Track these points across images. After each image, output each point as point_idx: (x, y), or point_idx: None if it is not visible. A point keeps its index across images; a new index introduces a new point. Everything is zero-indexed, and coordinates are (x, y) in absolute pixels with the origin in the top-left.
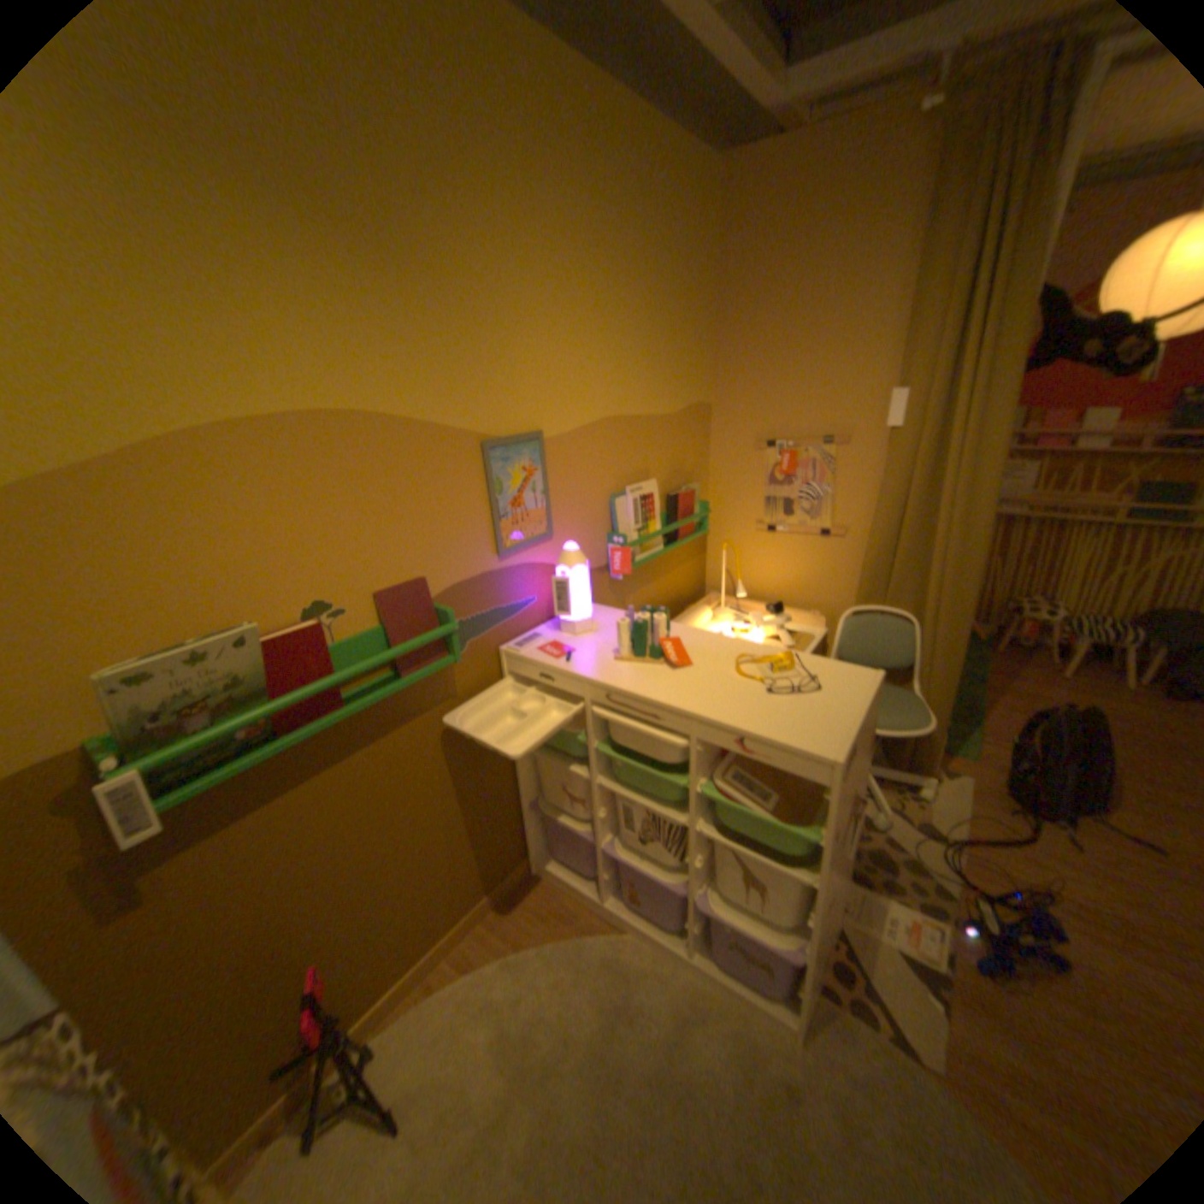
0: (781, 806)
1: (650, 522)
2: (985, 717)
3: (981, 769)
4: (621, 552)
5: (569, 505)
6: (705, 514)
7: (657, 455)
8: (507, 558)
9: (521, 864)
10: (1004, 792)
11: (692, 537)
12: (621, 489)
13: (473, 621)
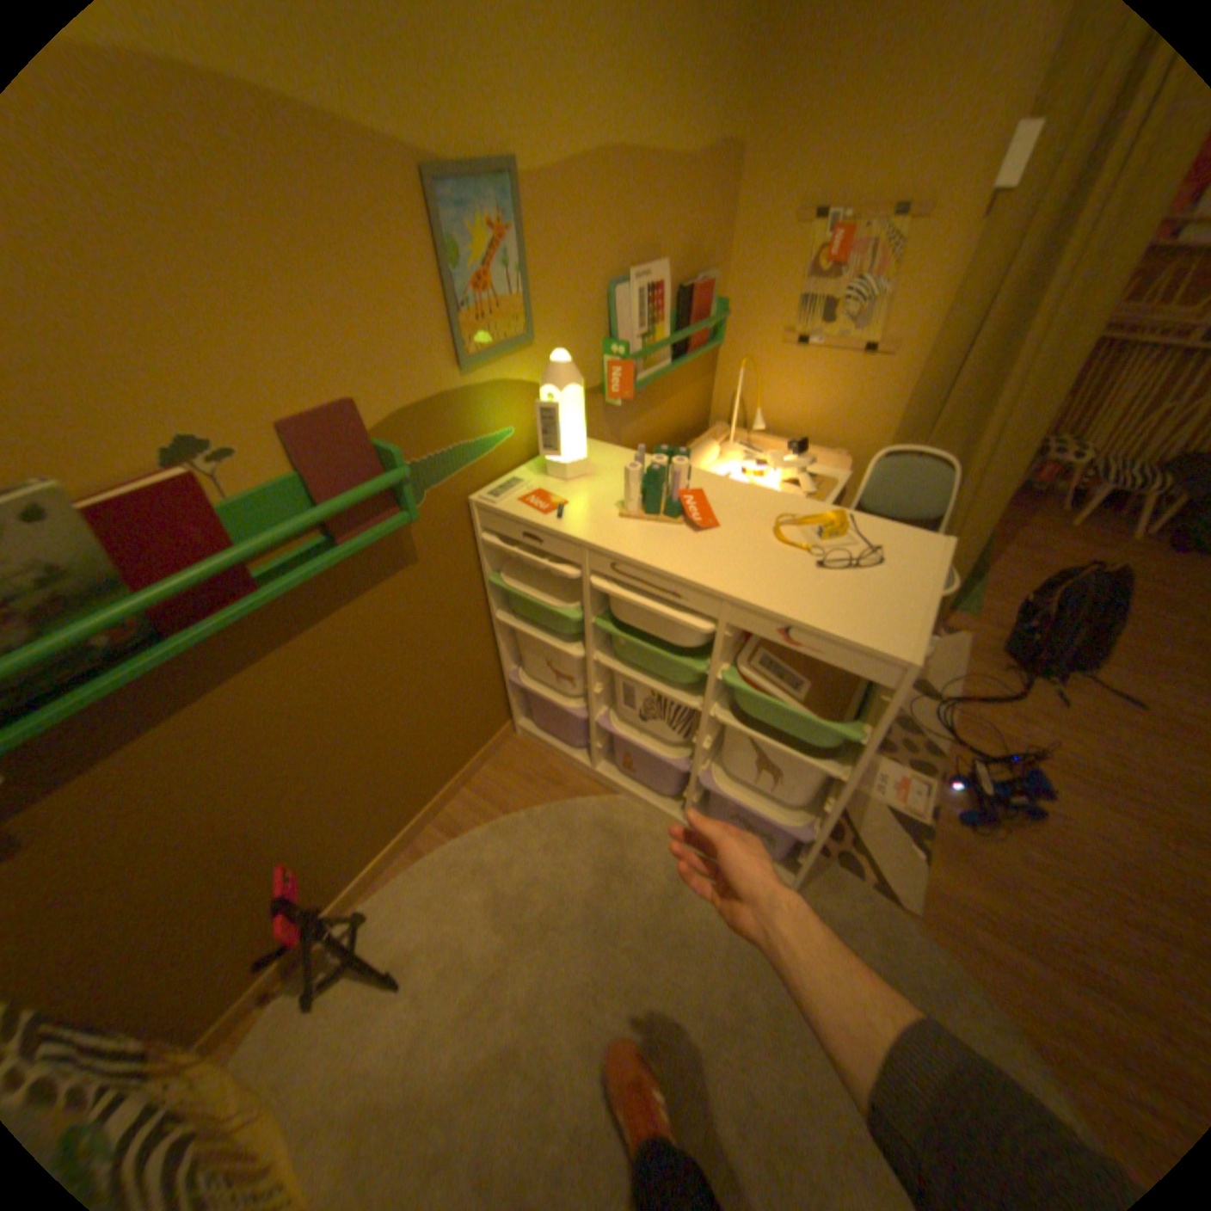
0: (812, 693)
1: (658, 326)
2: (988, 568)
3: (979, 623)
4: (621, 366)
5: (554, 293)
6: (724, 317)
7: (671, 221)
8: (471, 371)
9: (506, 726)
10: (999, 647)
11: (705, 349)
12: (623, 272)
13: (431, 462)
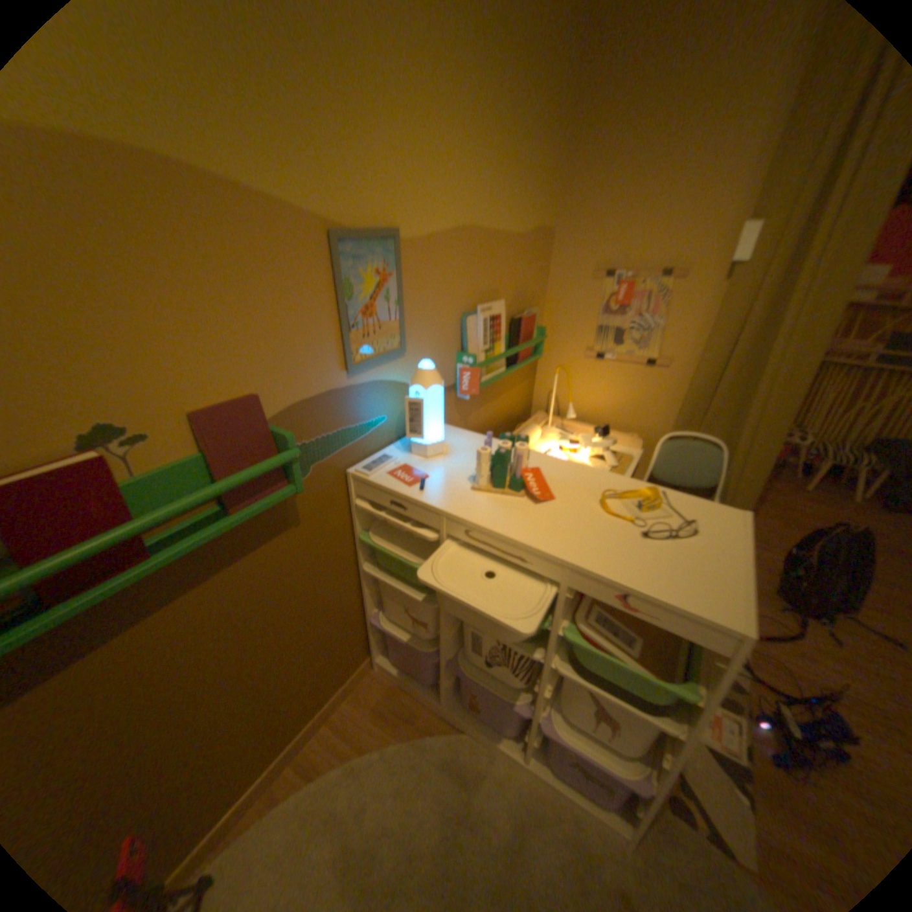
0: (645, 650)
1: (497, 343)
2: None
3: None
4: (471, 371)
5: (423, 318)
6: (543, 338)
7: (507, 274)
8: (356, 372)
9: (365, 663)
10: (773, 591)
11: (530, 360)
12: (473, 306)
13: (318, 442)
